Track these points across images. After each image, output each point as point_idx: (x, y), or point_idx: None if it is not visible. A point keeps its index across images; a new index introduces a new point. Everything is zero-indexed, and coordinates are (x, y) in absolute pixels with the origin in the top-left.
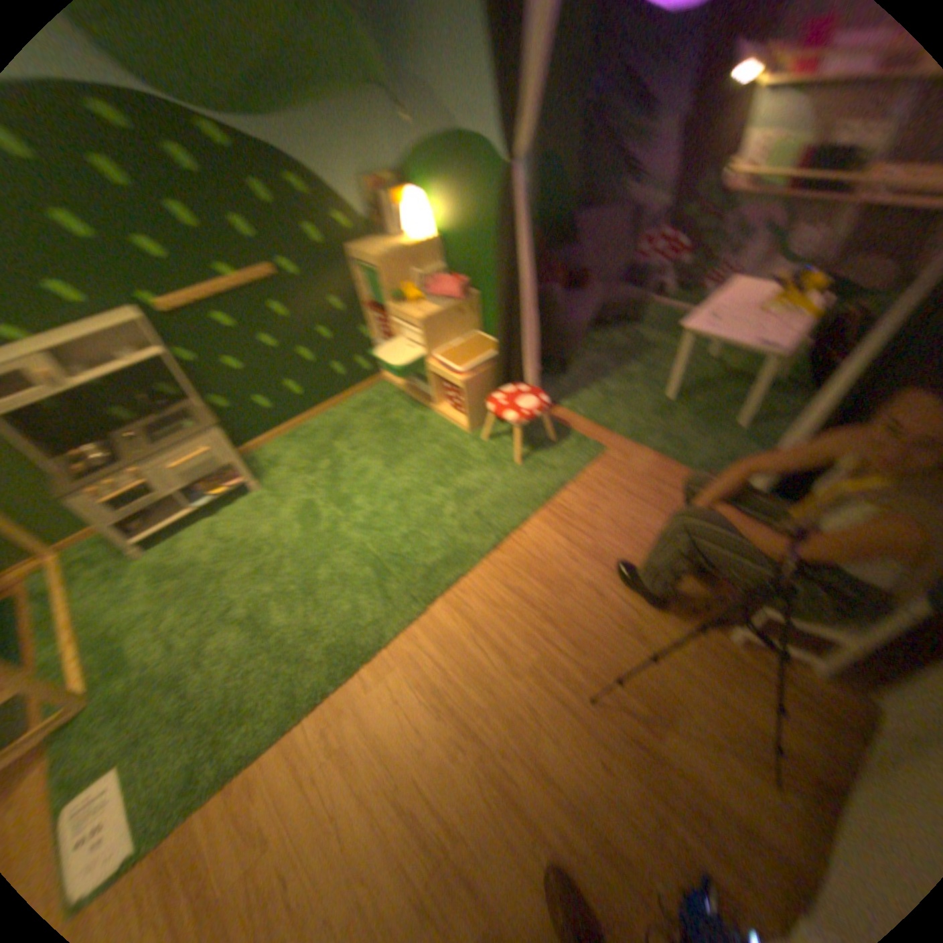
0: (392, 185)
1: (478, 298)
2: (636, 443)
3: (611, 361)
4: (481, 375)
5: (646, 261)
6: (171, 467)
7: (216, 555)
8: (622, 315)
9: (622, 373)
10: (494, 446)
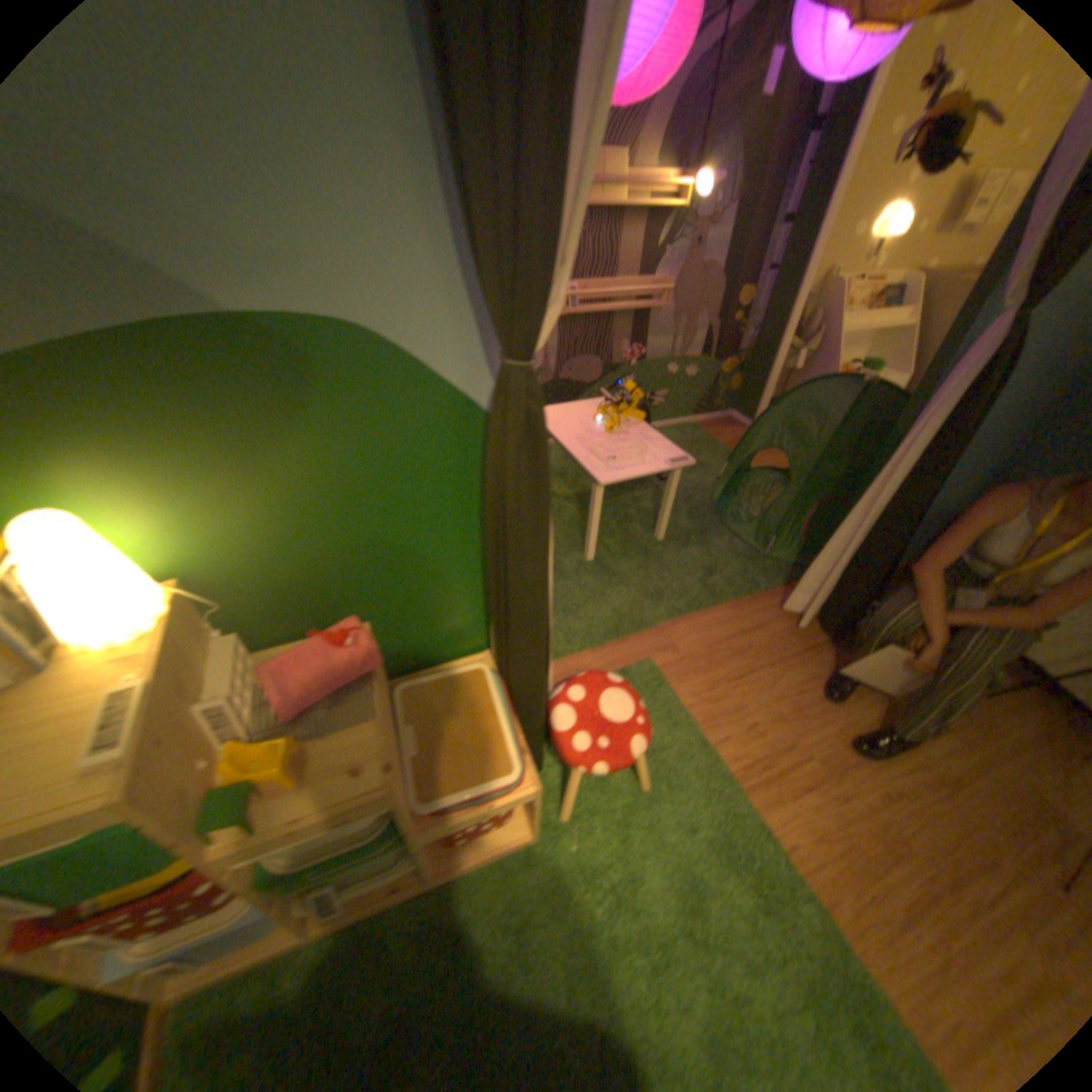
0: None
1: (374, 627)
2: (654, 626)
3: None
4: (523, 736)
5: None
6: None
7: None
8: None
9: None
10: (589, 802)
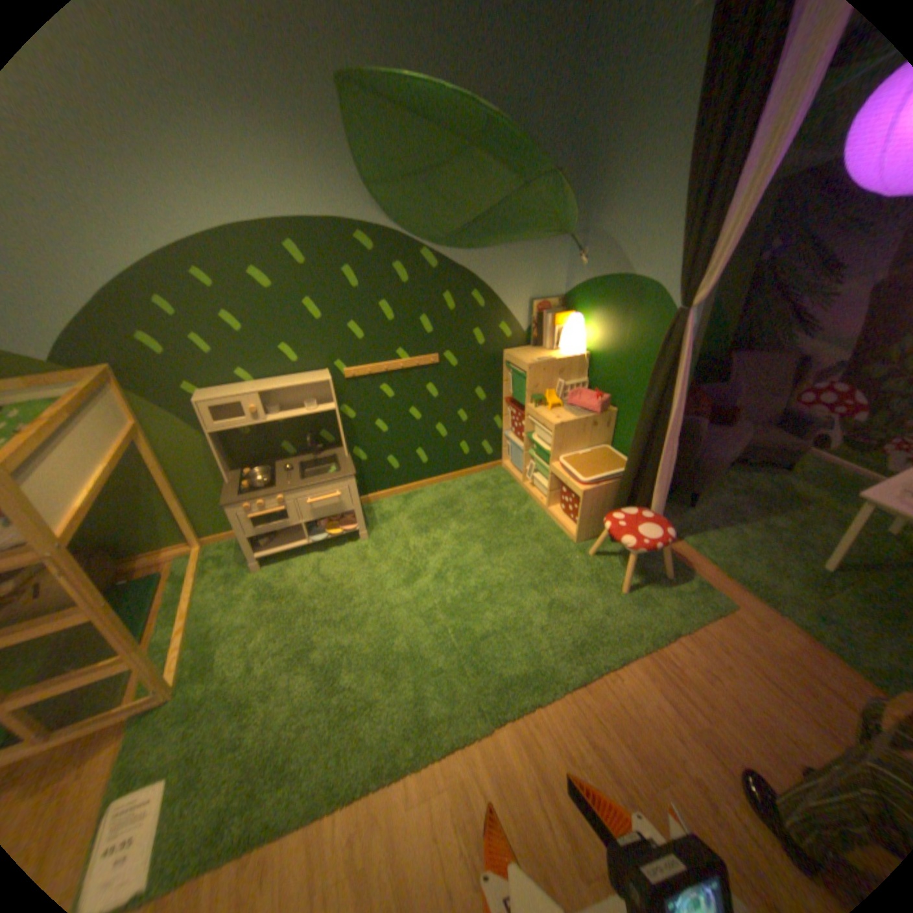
0: (559, 309)
1: (617, 416)
2: (781, 616)
3: (753, 508)
4: (605, 490)
5: (810, 411)
6: (310, 502)
7: (316, 591)
8: (773, 461)
9: (767, 524)
10: (602, 565)
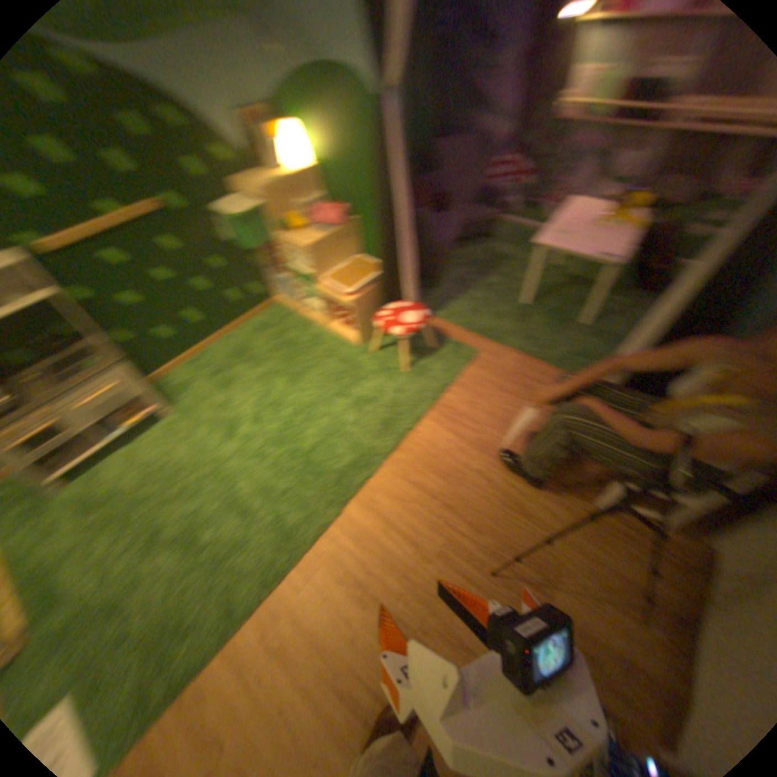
0: (265, 118)
1: (356, 225)
2: (502, 346)
3: (473, 274)
4: (366, 295)
5: (494, 184)
6: (77, 408)
7: (136, 484)
8: (478, 233)
9: (483, 284)
10: (382, 357)
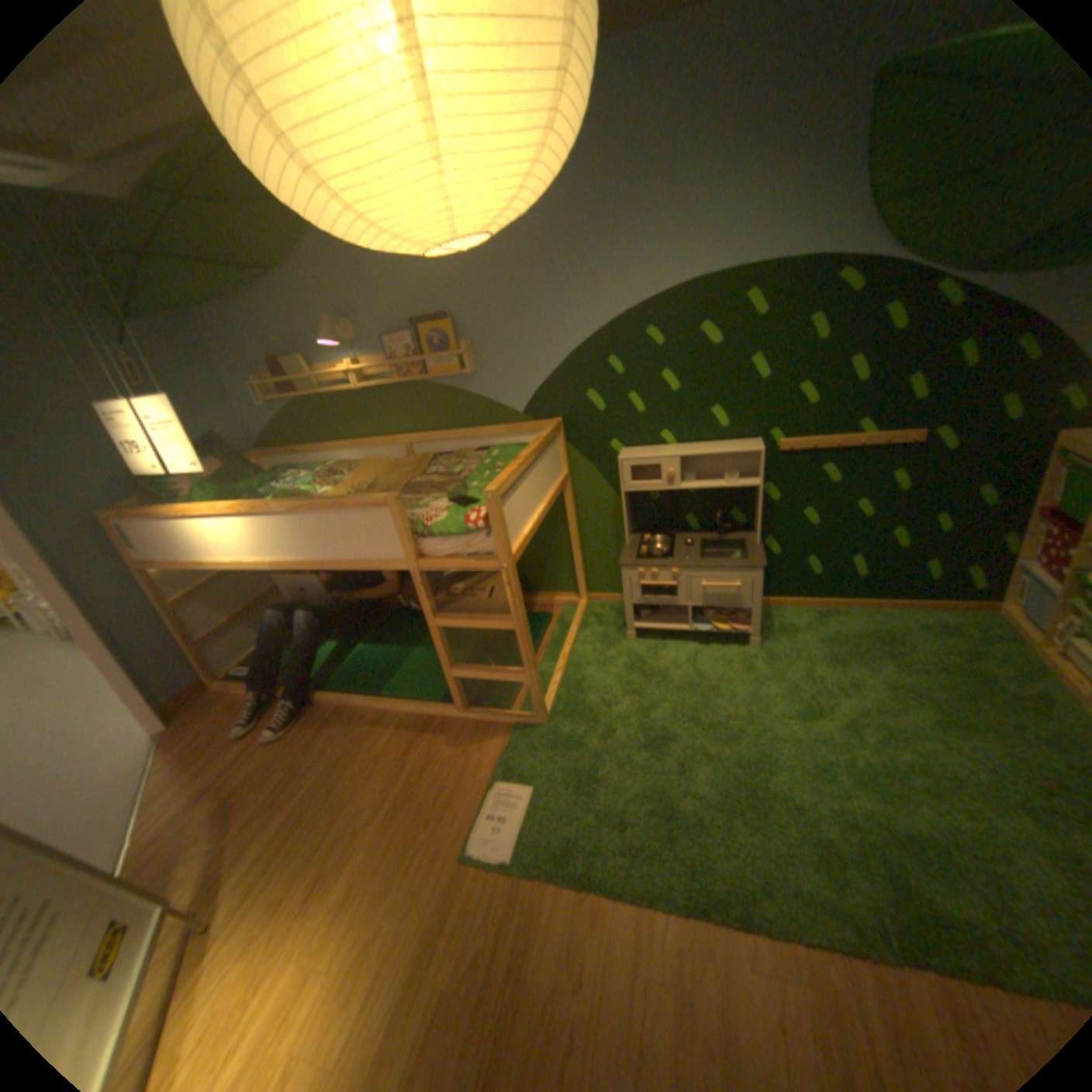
0: None
1: None
2: None
3: None
4: None
5: None
6: (705, 586)
7: (688, 685)
8: None
9: None
10: None
